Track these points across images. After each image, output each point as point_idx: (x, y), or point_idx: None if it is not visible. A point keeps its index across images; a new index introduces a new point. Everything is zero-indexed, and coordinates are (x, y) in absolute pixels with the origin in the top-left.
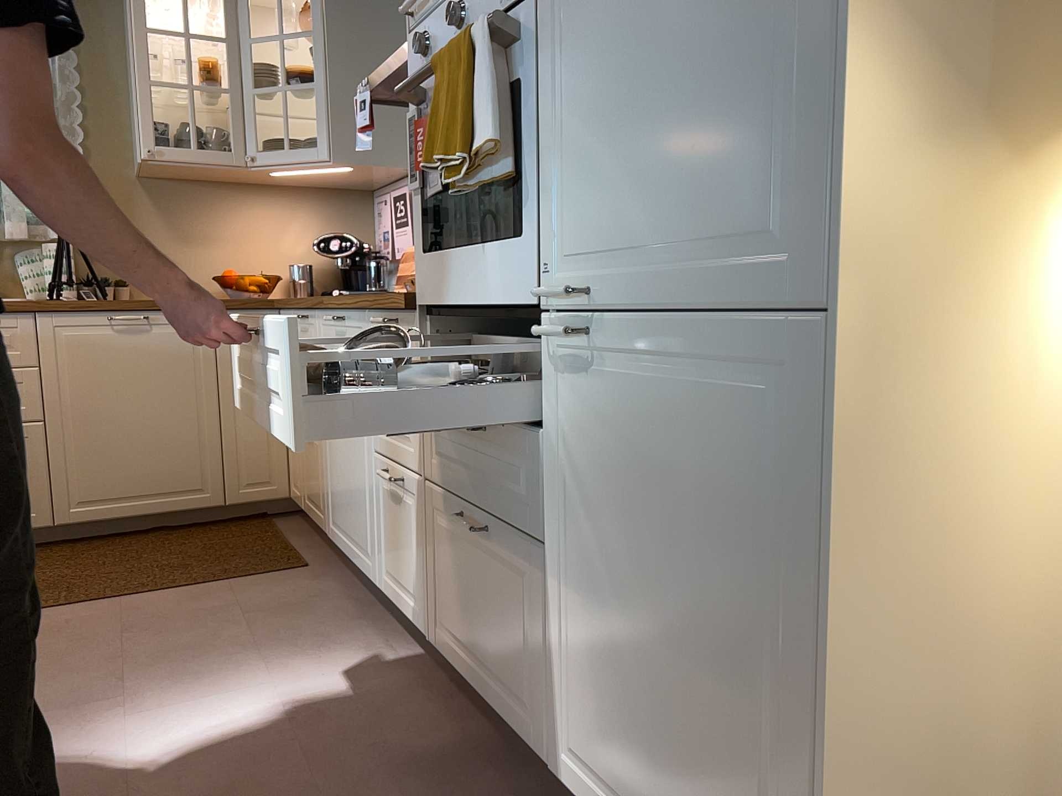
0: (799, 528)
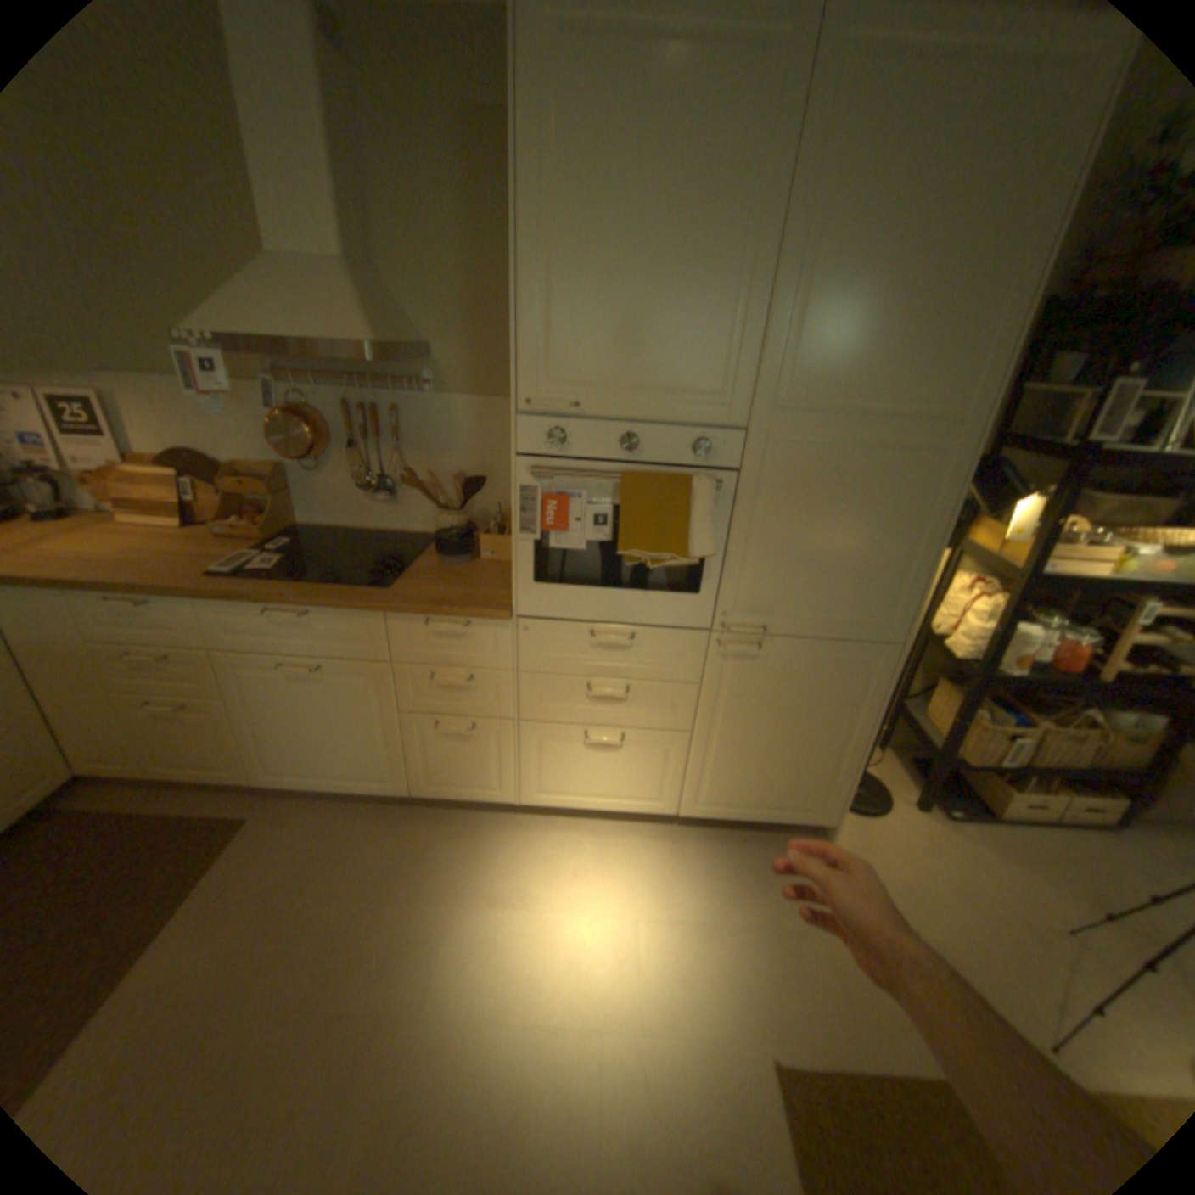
0: (863, 702)
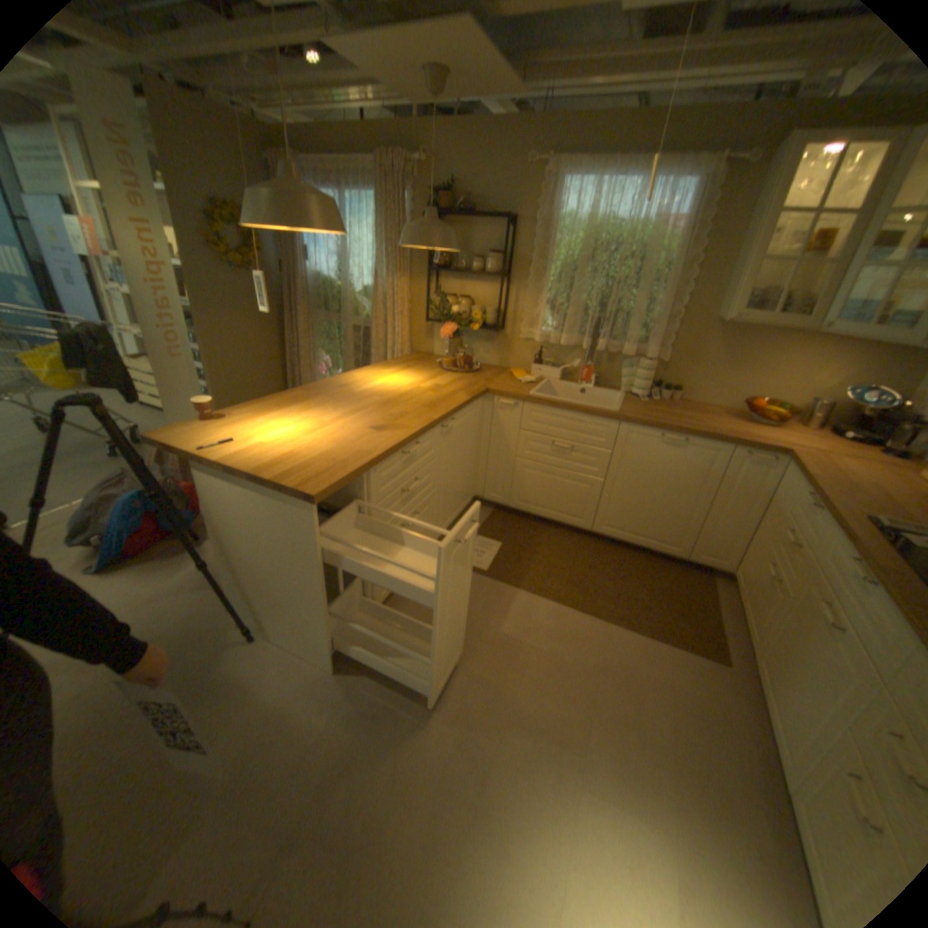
0: None
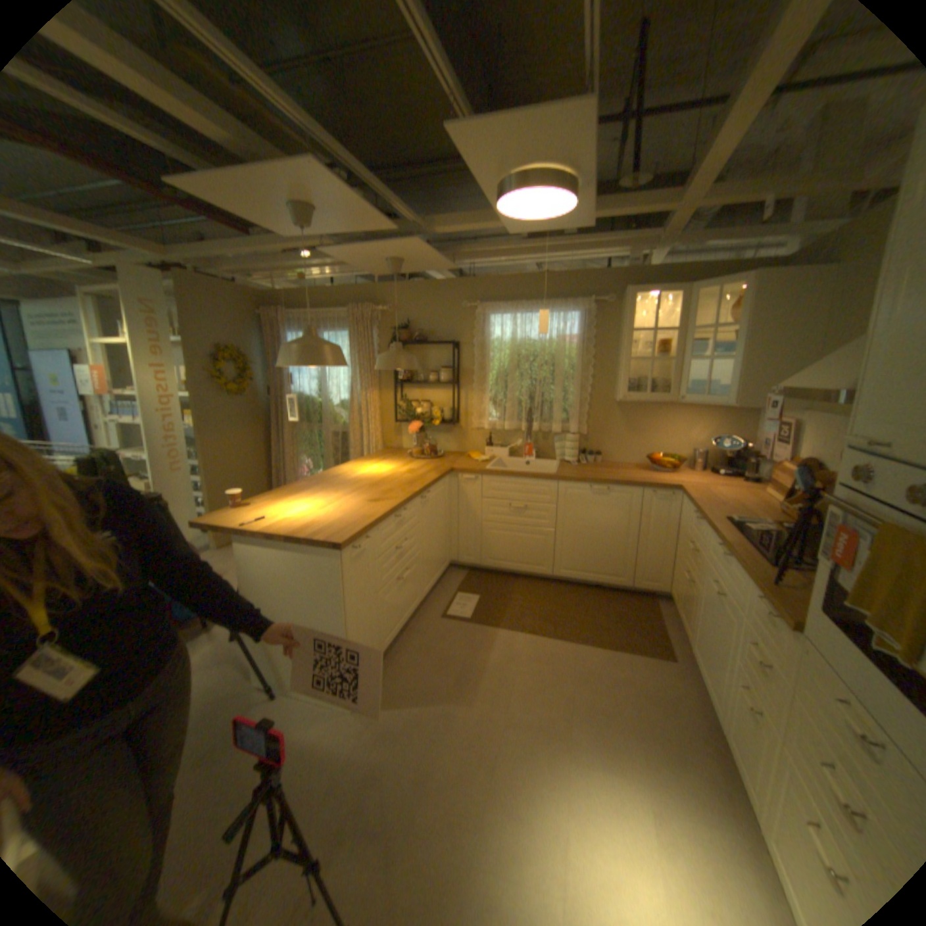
0: None
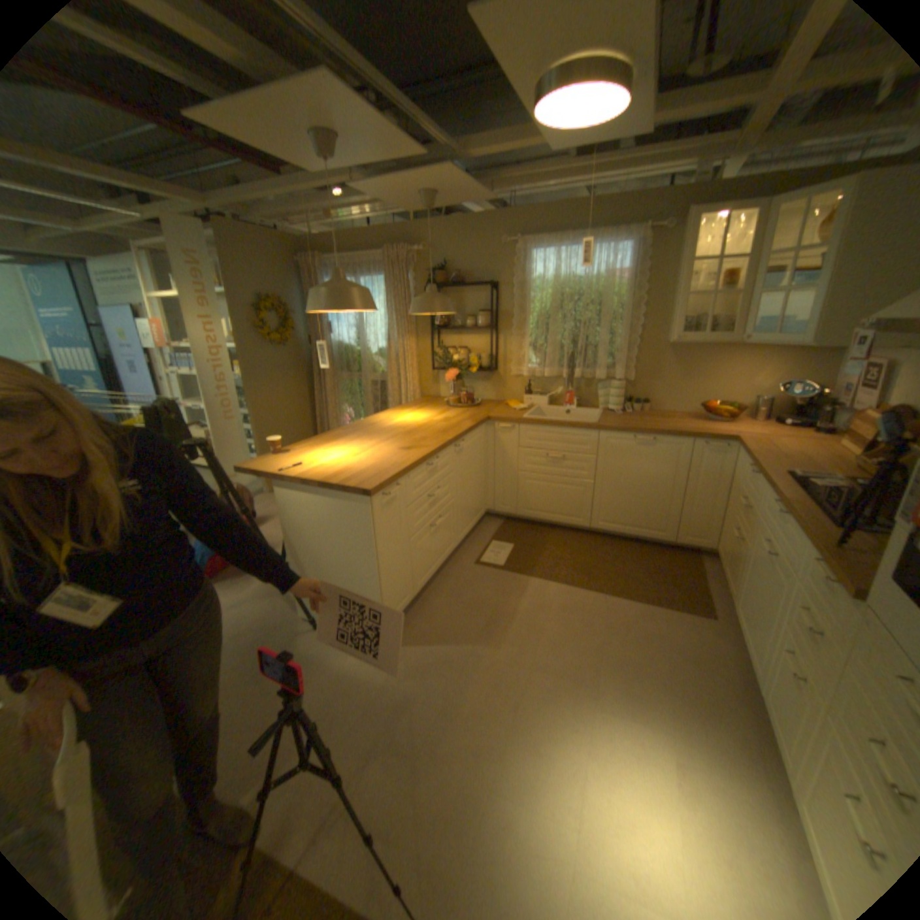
0: None
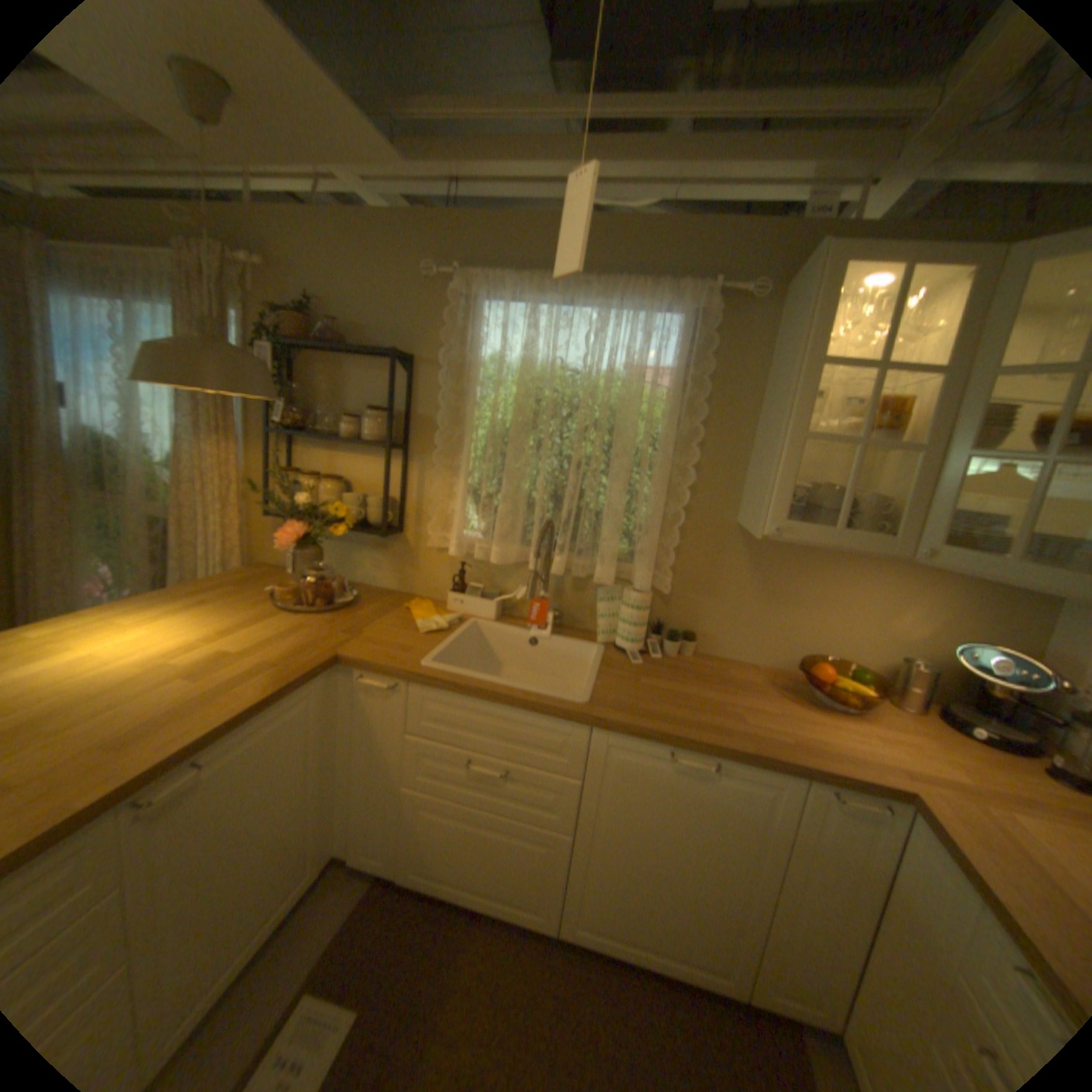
0: None
